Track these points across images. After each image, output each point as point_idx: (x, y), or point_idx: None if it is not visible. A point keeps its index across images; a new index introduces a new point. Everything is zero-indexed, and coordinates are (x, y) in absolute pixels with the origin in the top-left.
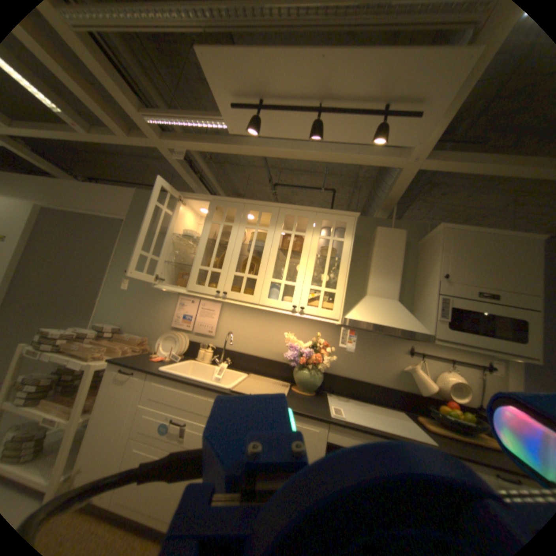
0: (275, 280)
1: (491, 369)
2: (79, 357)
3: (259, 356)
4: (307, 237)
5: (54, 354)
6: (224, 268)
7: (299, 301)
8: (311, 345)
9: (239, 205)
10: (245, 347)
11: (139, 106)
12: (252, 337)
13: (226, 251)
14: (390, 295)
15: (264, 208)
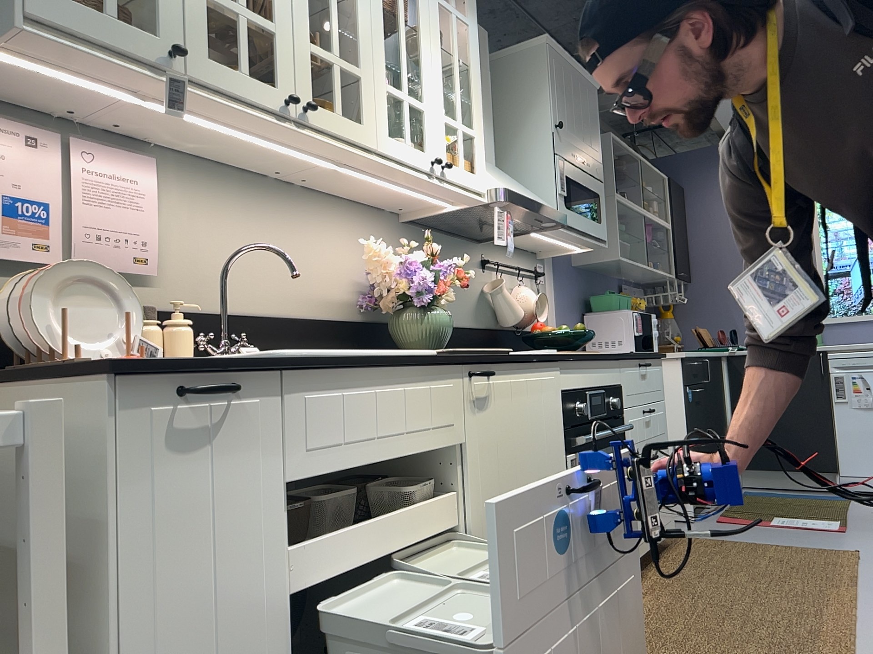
0: (393, 89)
1: (543, 273)
2: None
3: (289, 315)
4: None
5: None
6: (280, 20)
7: (436, 151)
8: (416, 259)
9: None
10: (250, 297)
11: None
12: (259, 264)
13: None
14: (490, 155)
15: None
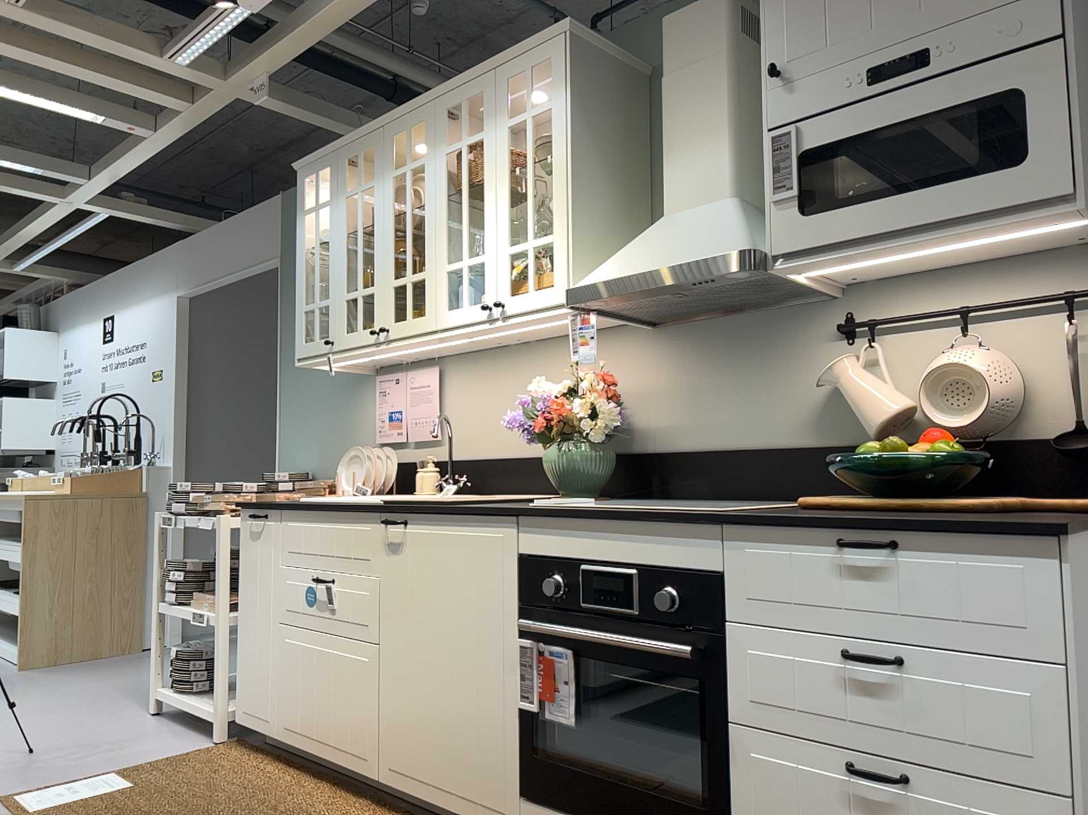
0: (451, 264)
1: (1086, 292)
2: (215, 511)
3: (520, 455)
4: (487, 140)
5: (193, 516)
6: (376, 280)
7: (495, 292)
8: (572, 388)
9: (377, 136)
10: (494, 444)
11: (163, 51)
12: (500, 417)
13: (375, 244)
14: (711, 190)
15: (412, 118)
